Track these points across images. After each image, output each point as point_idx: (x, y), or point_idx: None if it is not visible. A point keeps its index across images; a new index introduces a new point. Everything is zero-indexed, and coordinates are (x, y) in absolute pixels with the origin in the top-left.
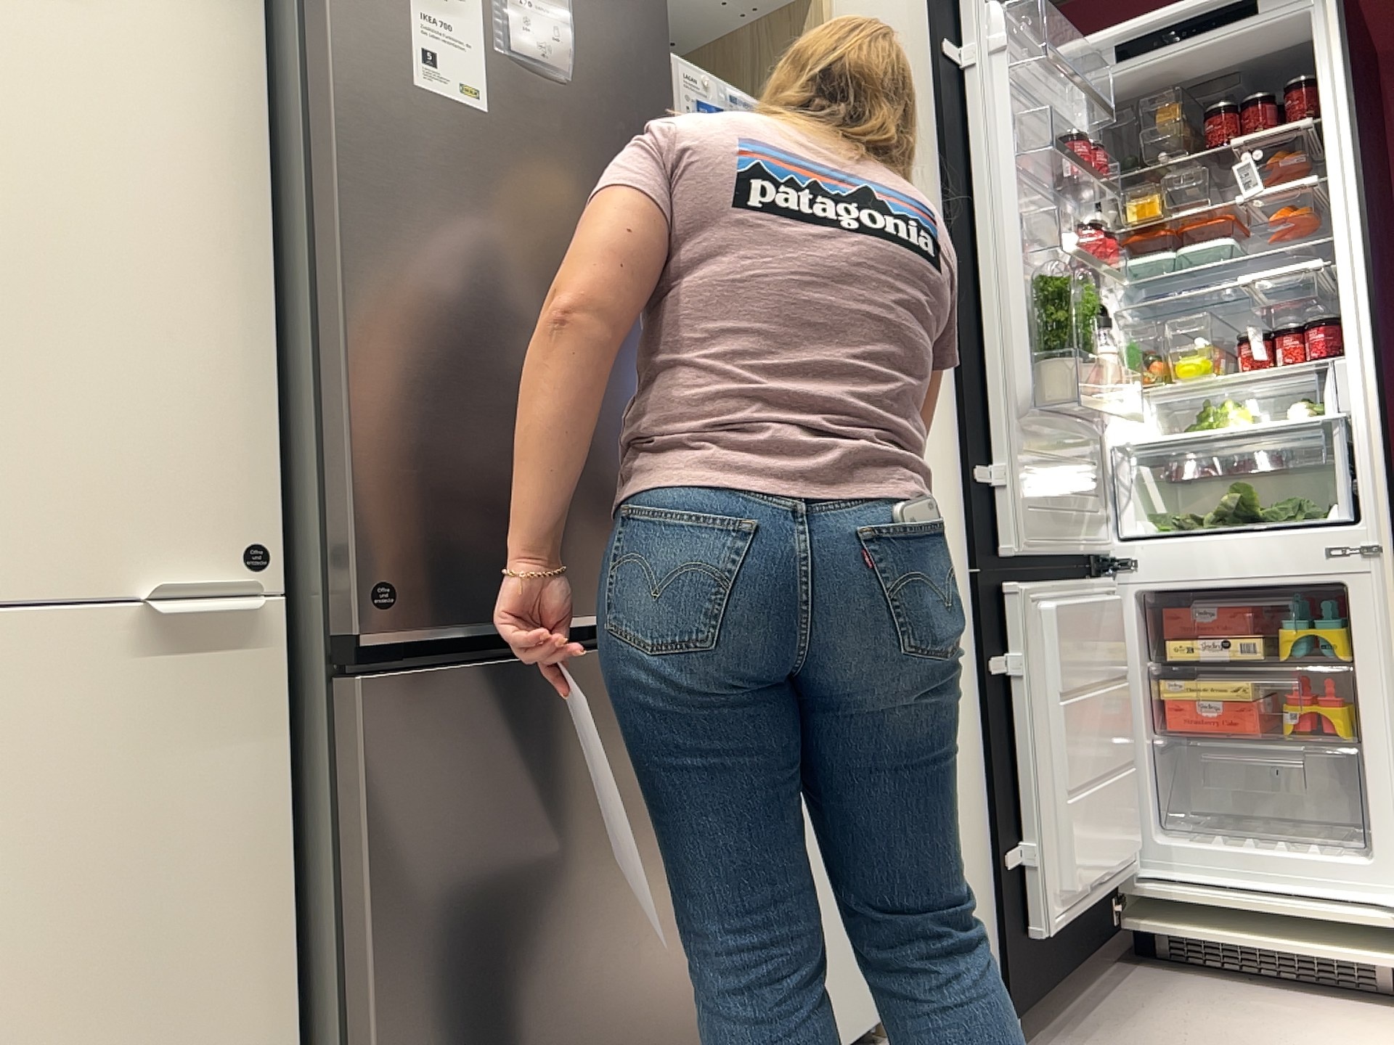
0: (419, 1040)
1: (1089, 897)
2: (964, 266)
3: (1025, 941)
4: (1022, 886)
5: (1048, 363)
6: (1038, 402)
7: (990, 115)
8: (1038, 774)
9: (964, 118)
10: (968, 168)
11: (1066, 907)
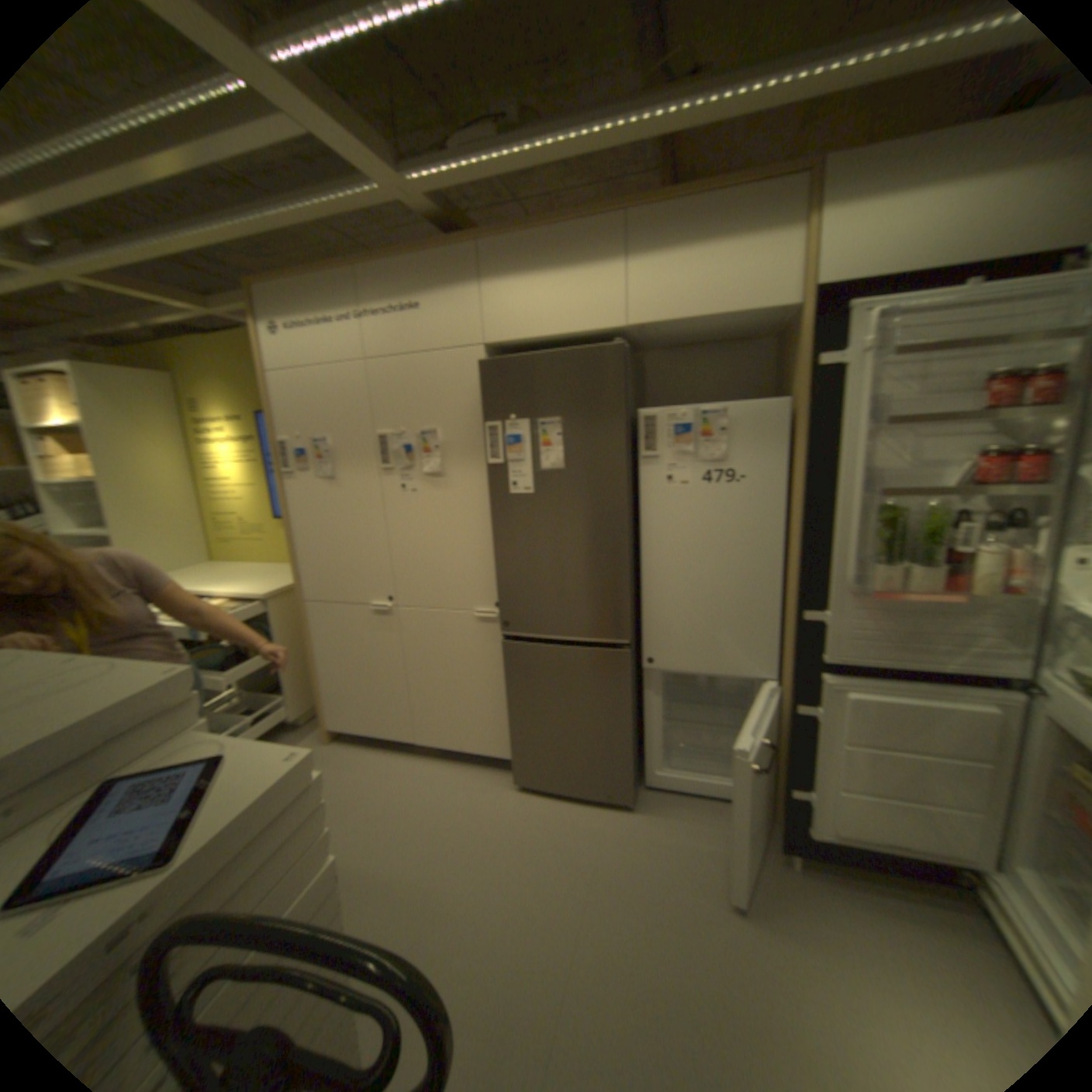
0: (520, 717)
1: (878, 849)
2: (818, 500)
3: (808, 834)
4: (810, 811)
5: (884, 561)
6: (869, 584)
7: (857, 398)
8: (823, 772)
9: (842, 400)
10: (839, 434)
11: (840, 839)
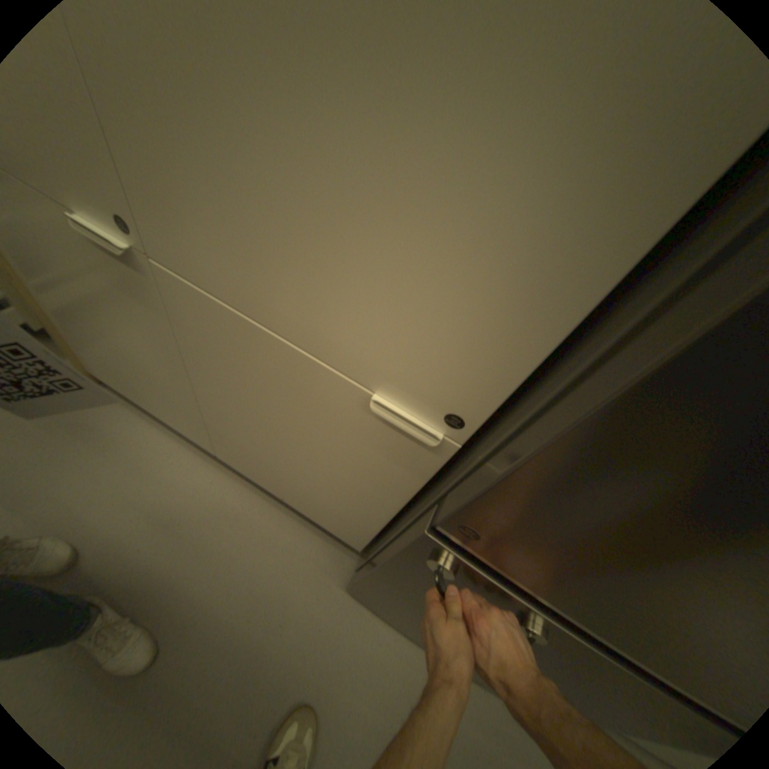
0: (392, 588)
1: None
2: None
3: None
4: None
5: None
6: None
7: None
8: None
9: None
10: None
11: None
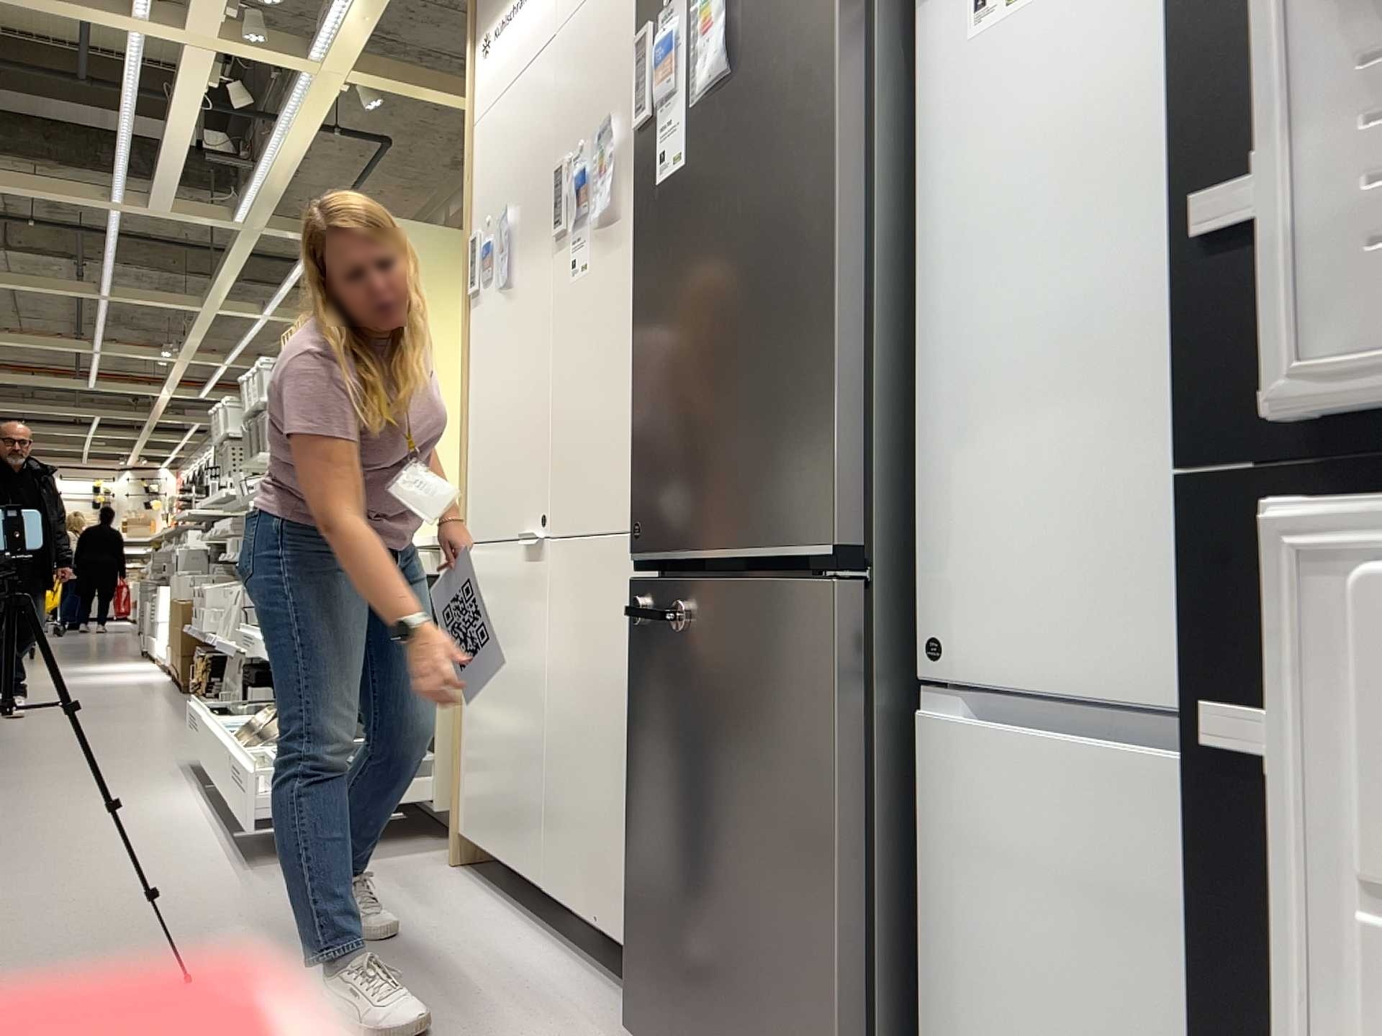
0: (641, 812)
1: None
2: None
3: None
4: None
5: None
6: None
7: None
8: None
9: None
10: None
11: None
